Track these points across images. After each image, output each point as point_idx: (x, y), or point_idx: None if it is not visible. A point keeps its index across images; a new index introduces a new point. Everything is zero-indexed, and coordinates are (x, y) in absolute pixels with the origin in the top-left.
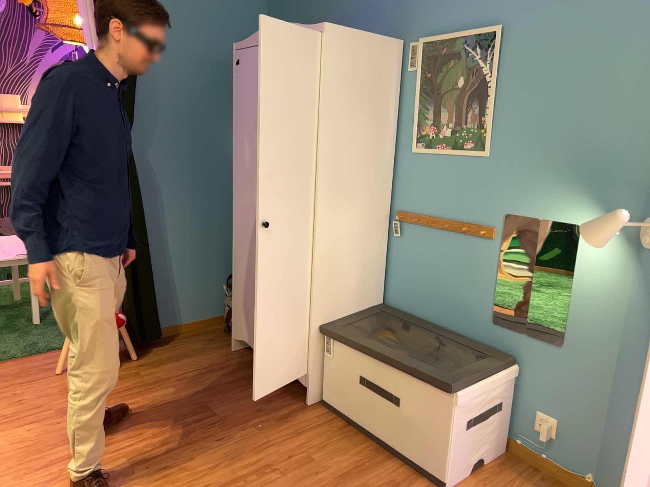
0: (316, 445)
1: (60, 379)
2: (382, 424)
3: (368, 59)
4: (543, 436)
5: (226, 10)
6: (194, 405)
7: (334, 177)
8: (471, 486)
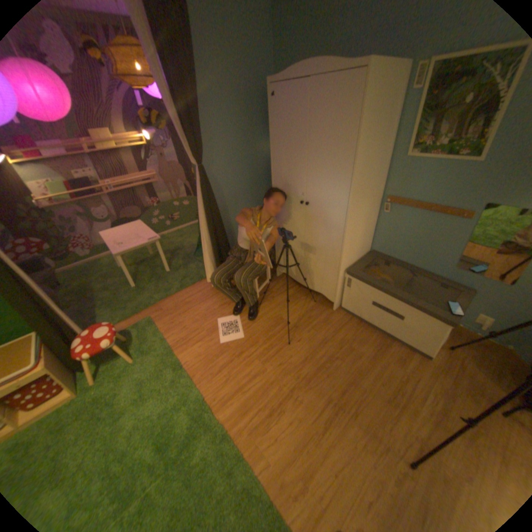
0: (349, 338)
1: (197, 309)
2: (387, 326)
3: (390, 84)
4: (483, 328)
5: (245, 42)
6: (274, 318)
7: (359, 186)
8: (442, 357)
